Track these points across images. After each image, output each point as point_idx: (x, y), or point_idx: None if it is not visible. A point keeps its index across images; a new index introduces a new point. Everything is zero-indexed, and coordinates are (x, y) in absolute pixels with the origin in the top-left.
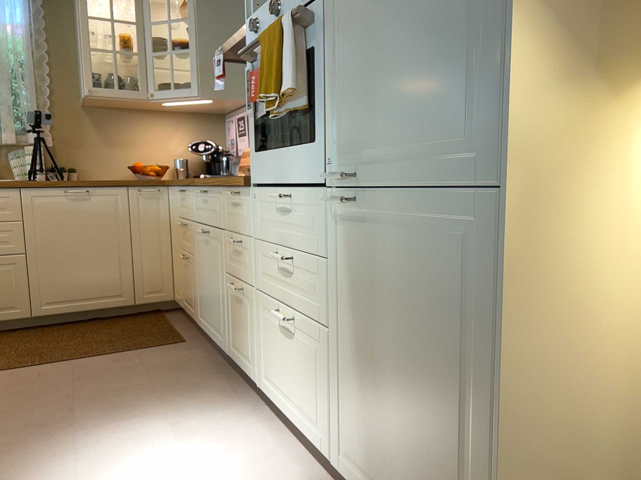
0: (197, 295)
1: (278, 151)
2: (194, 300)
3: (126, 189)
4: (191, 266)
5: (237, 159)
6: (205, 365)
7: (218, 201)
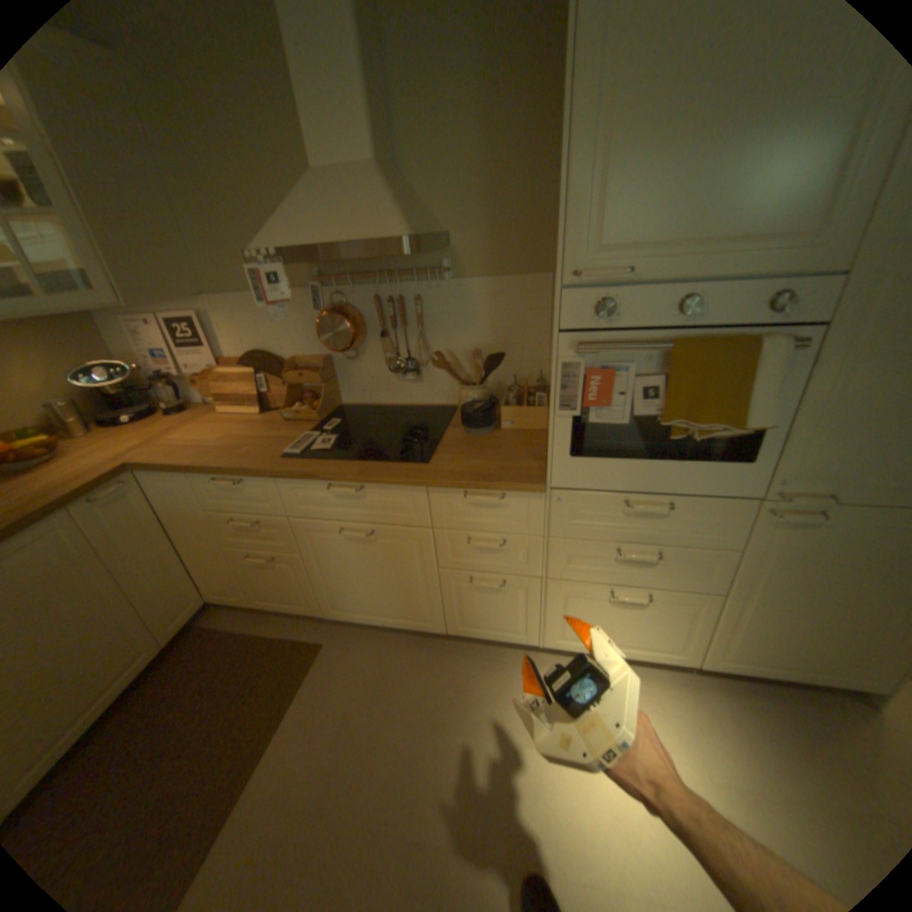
0: (321, 593)
1: (642, 462)
2: (305, 598)
3: (67, 512)
4: (287, 566)
5: (168, 377)
6: (404, 656)
7: (412, 499)
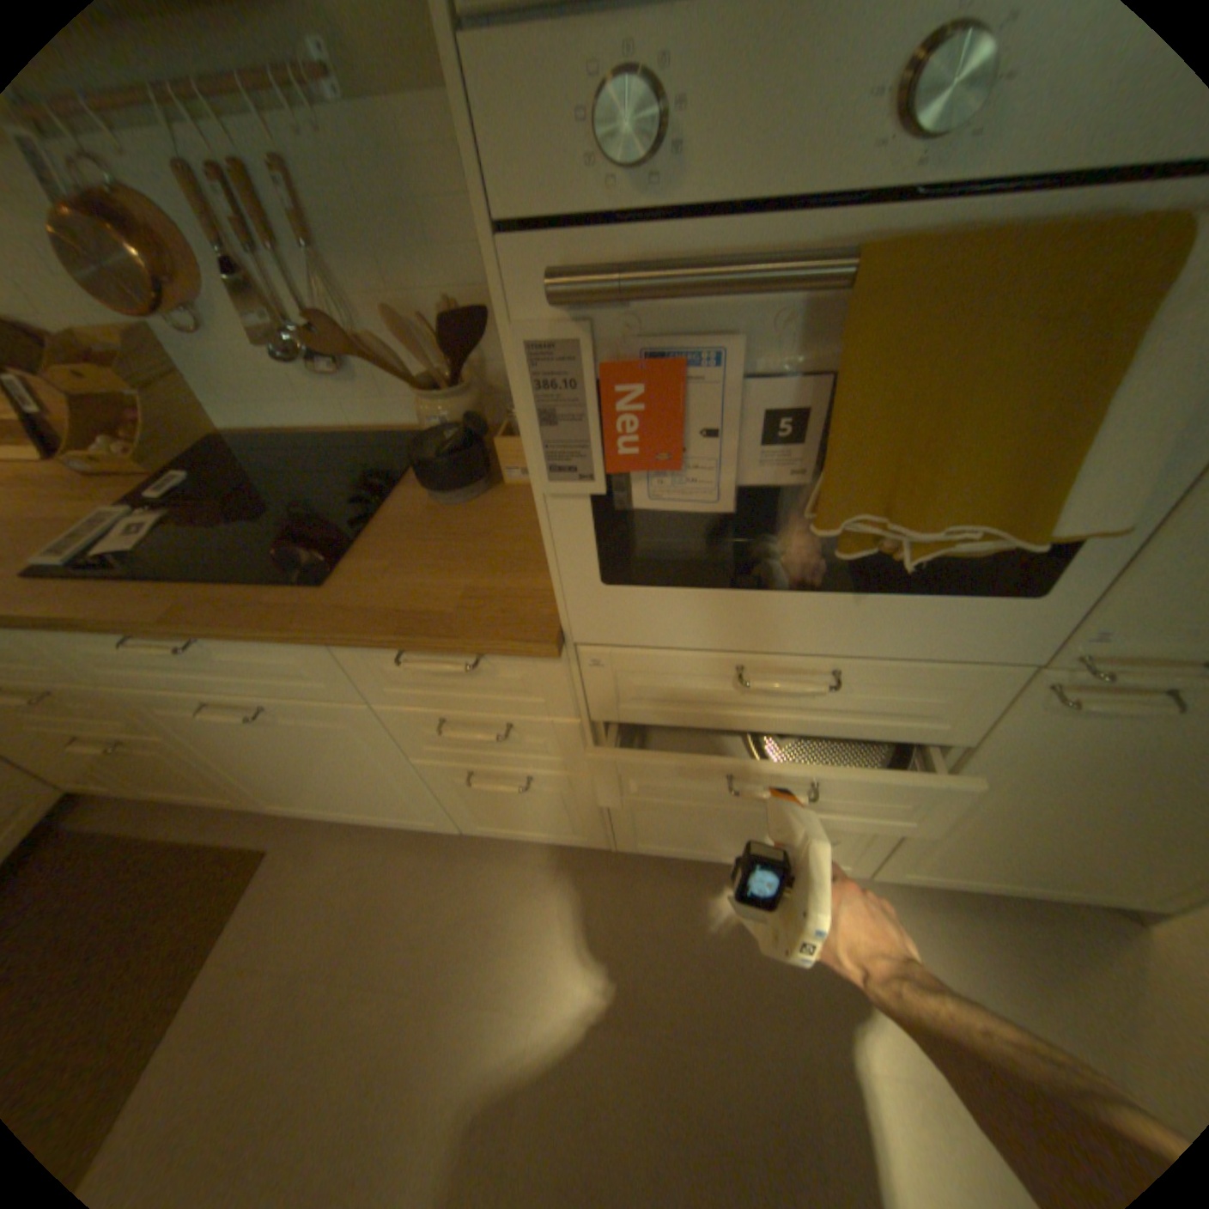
0: (233, 785)
1: (775, 593)
2: (214, 790)
3: None
4: (153, 751)
5: None
6: (398, 865)
7: (304, 659)
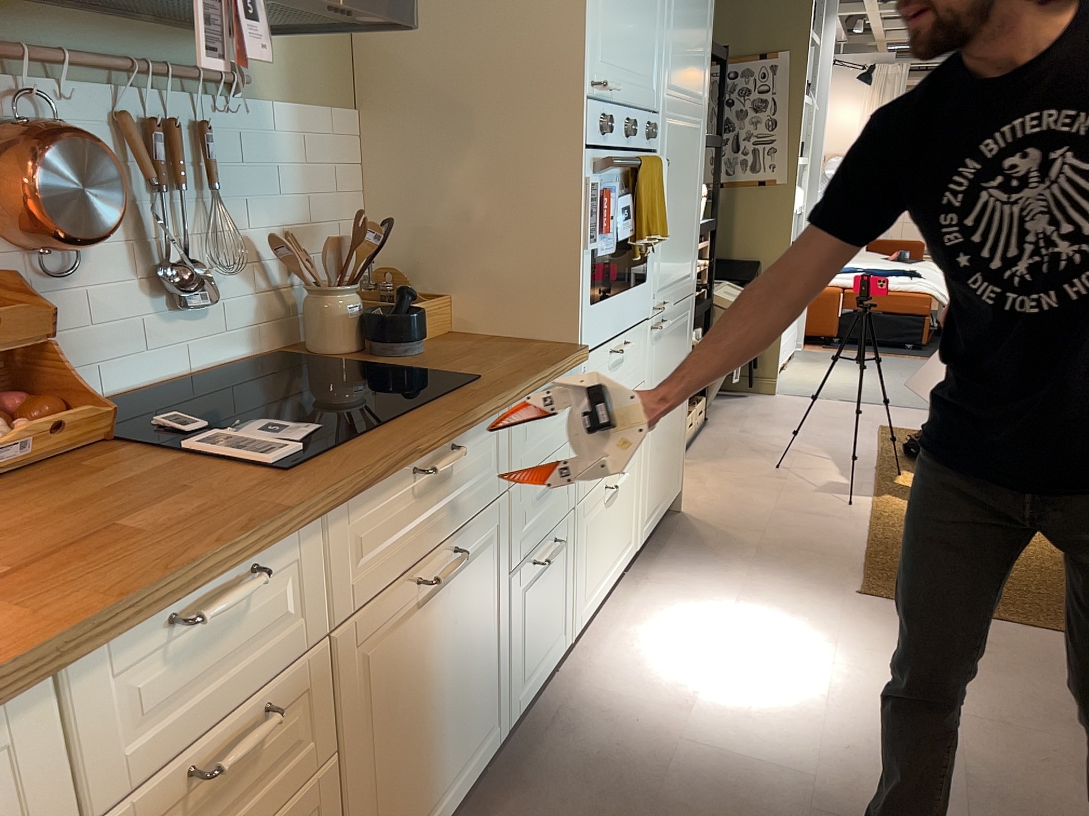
0: None
1: (617, 296)
2: None
3: None
4: None
5: None
6: None
7: (495, 441)
